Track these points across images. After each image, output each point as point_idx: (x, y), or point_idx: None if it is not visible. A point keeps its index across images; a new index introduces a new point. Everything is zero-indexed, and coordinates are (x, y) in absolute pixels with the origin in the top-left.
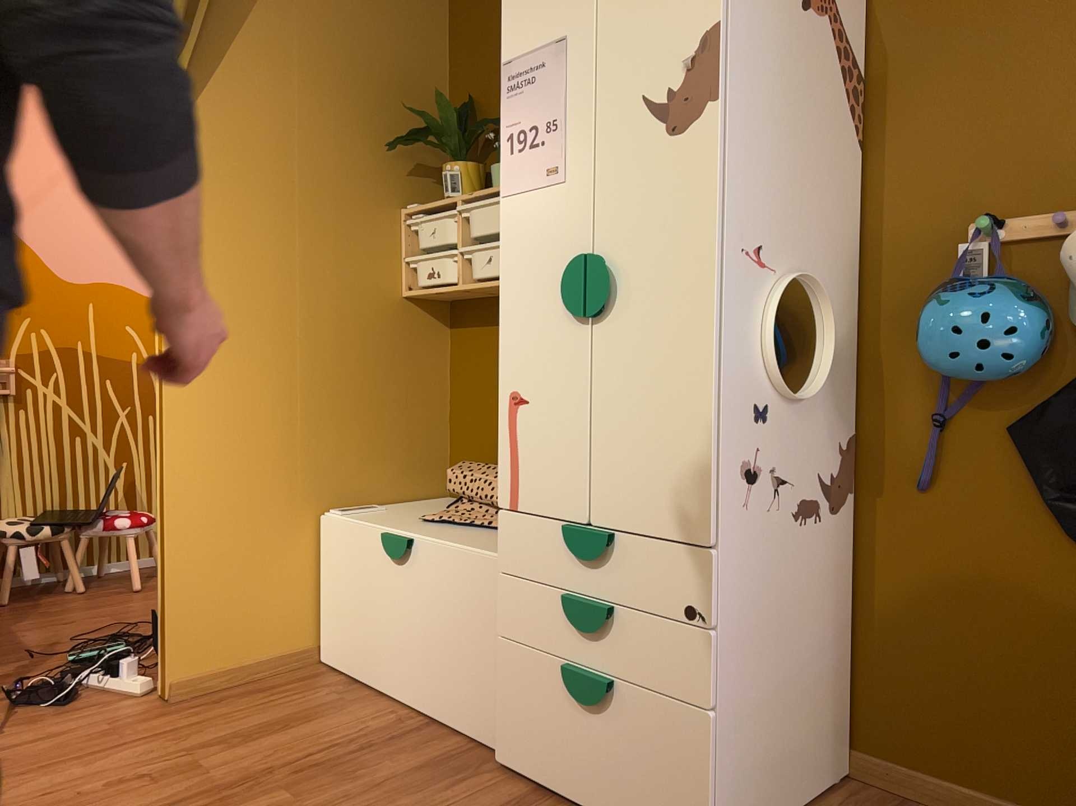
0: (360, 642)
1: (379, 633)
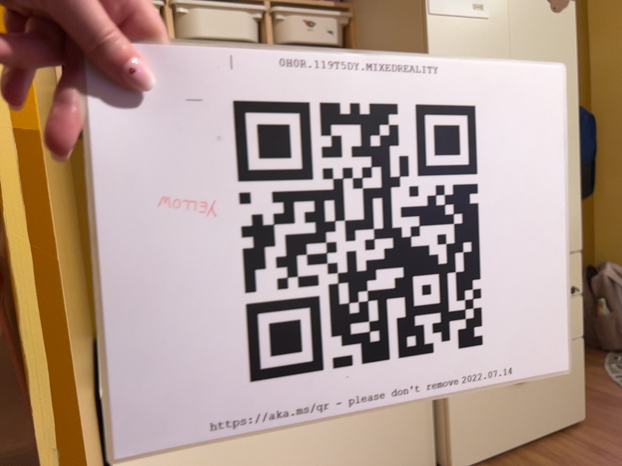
0: None
1: None
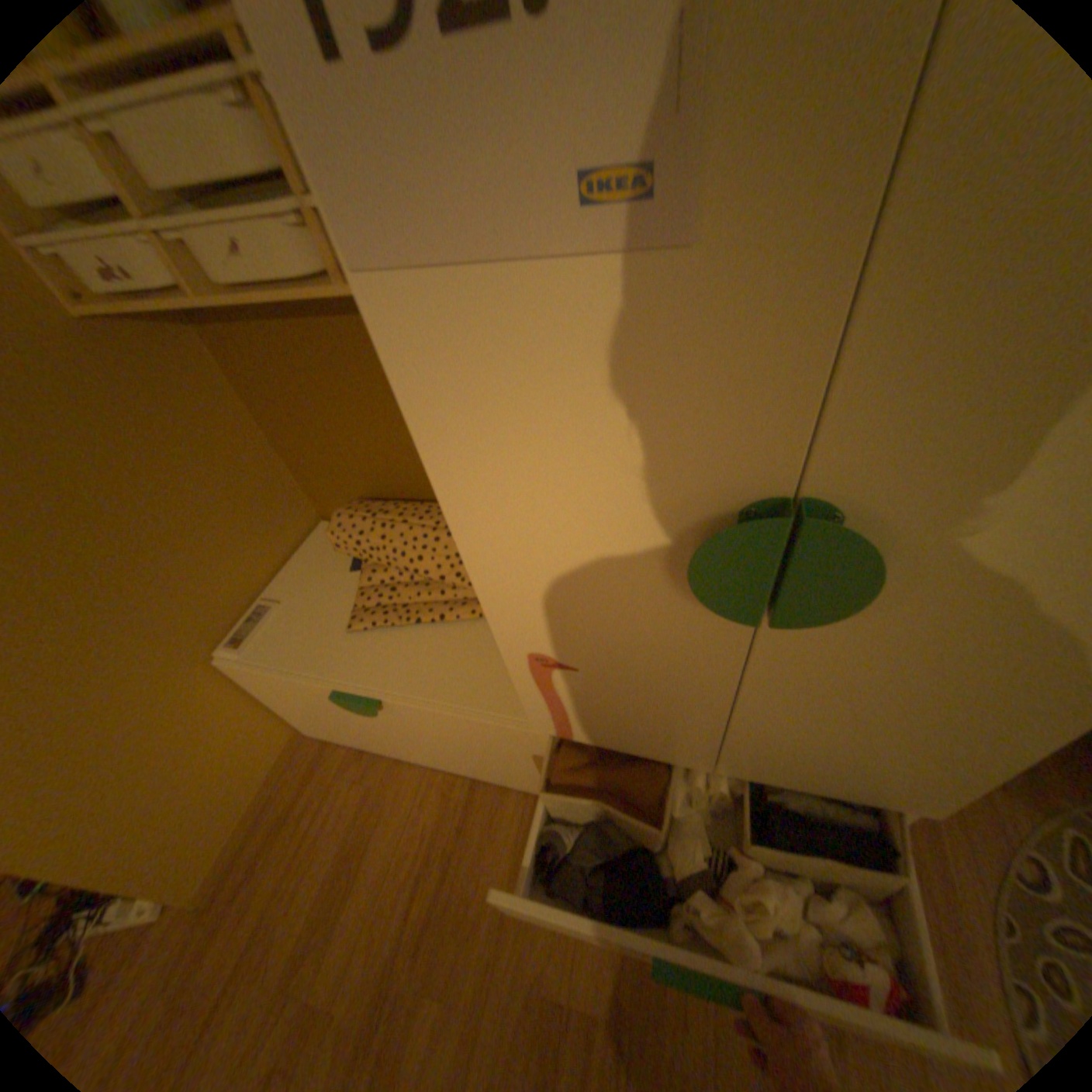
0: (351, 735)
1: (374, 736)
